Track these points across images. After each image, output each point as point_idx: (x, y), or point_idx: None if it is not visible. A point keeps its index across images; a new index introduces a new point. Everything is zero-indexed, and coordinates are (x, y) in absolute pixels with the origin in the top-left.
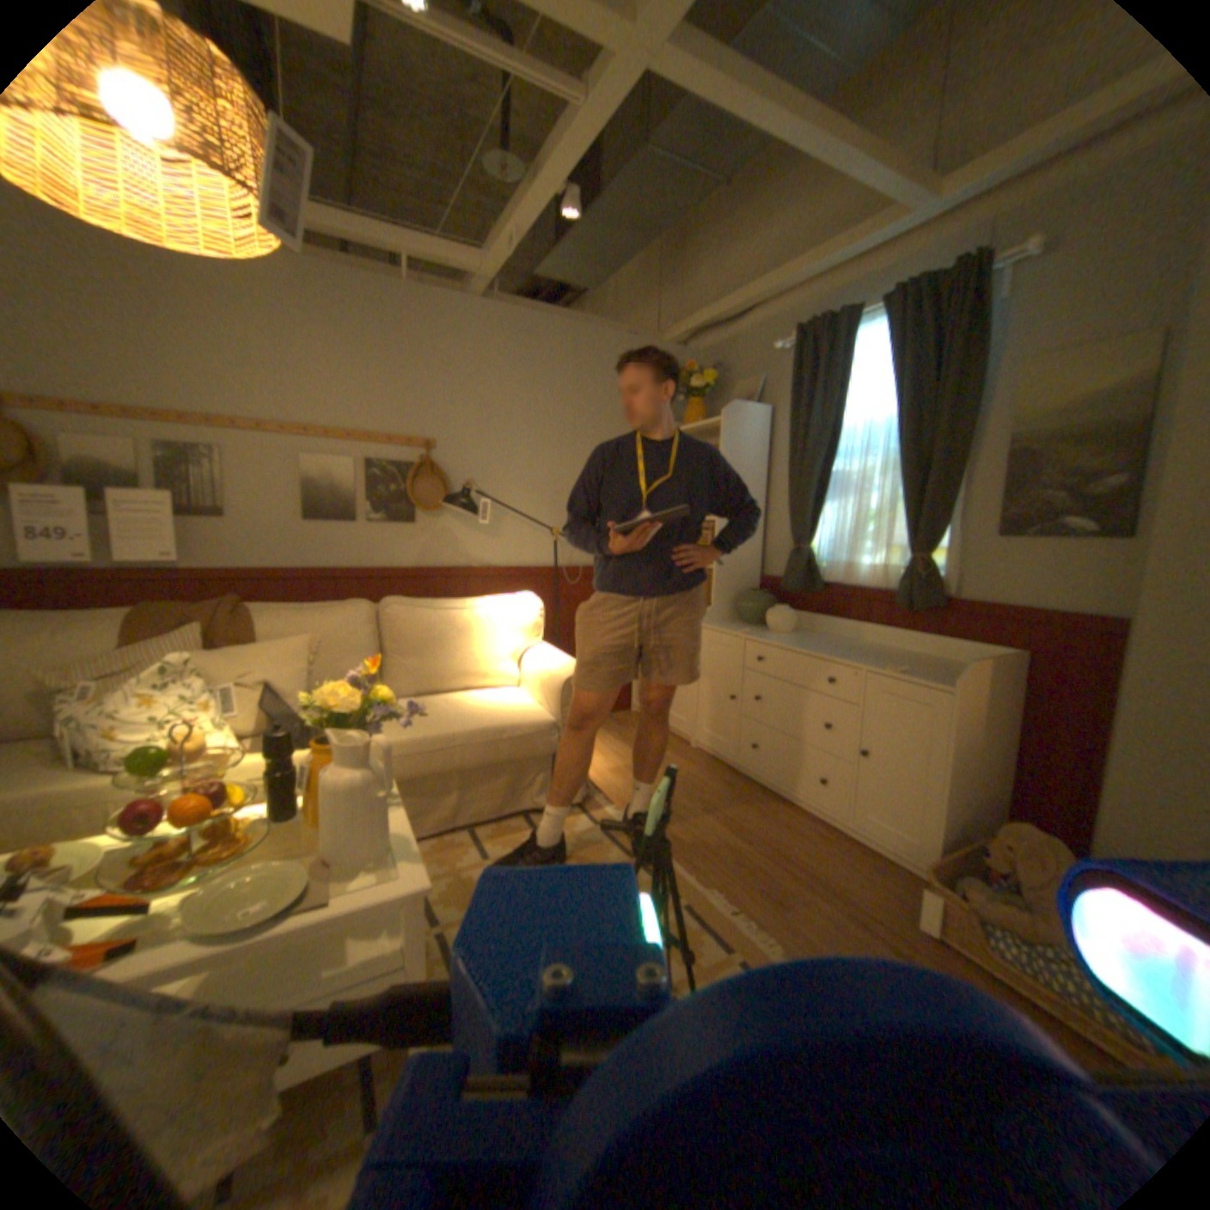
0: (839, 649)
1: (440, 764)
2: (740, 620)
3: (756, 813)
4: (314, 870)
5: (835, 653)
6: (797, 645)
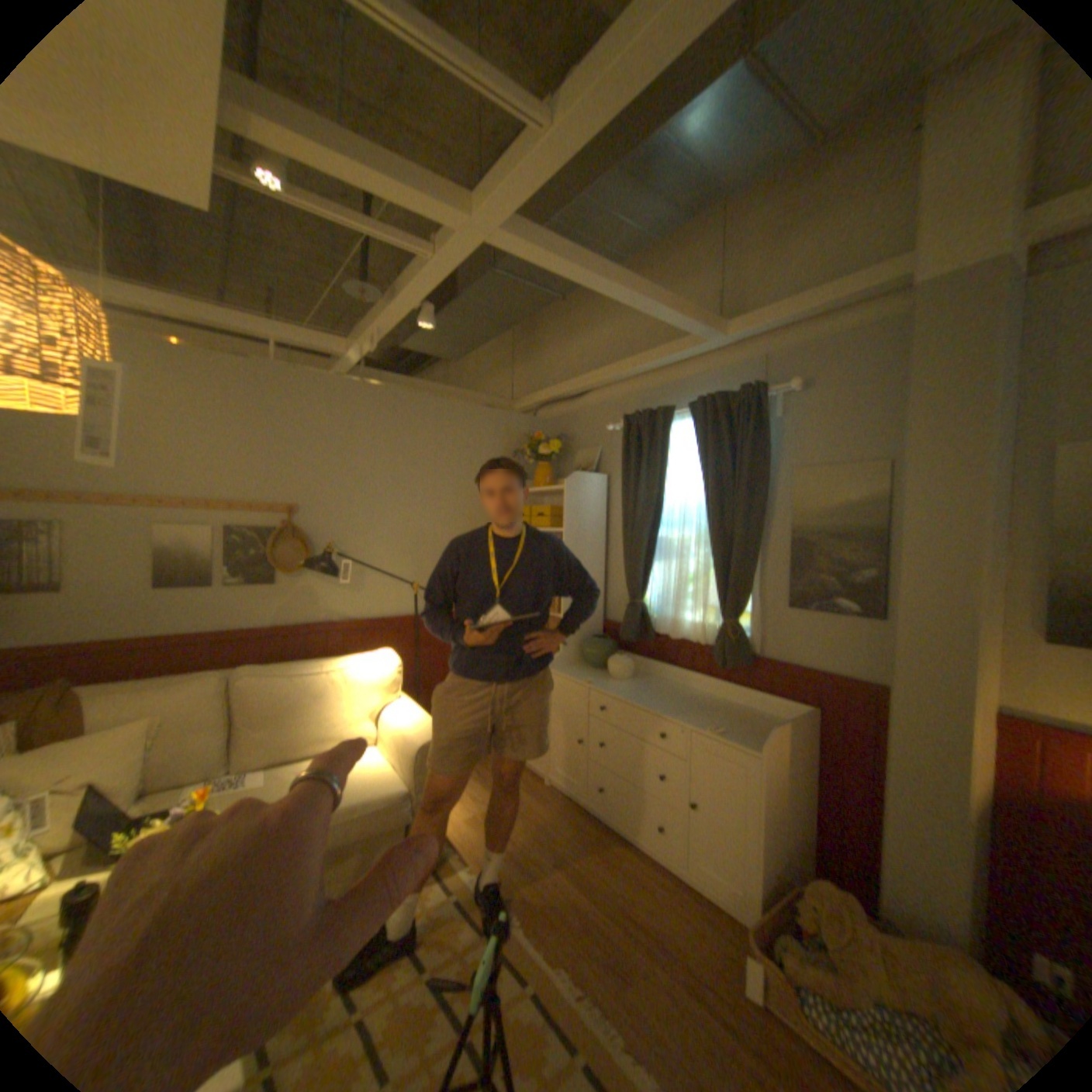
0: (669, 702)
1: None
2: (586, 663)
3: (602, 864)
4: None
5: (665, 709)
6: (633, 697)
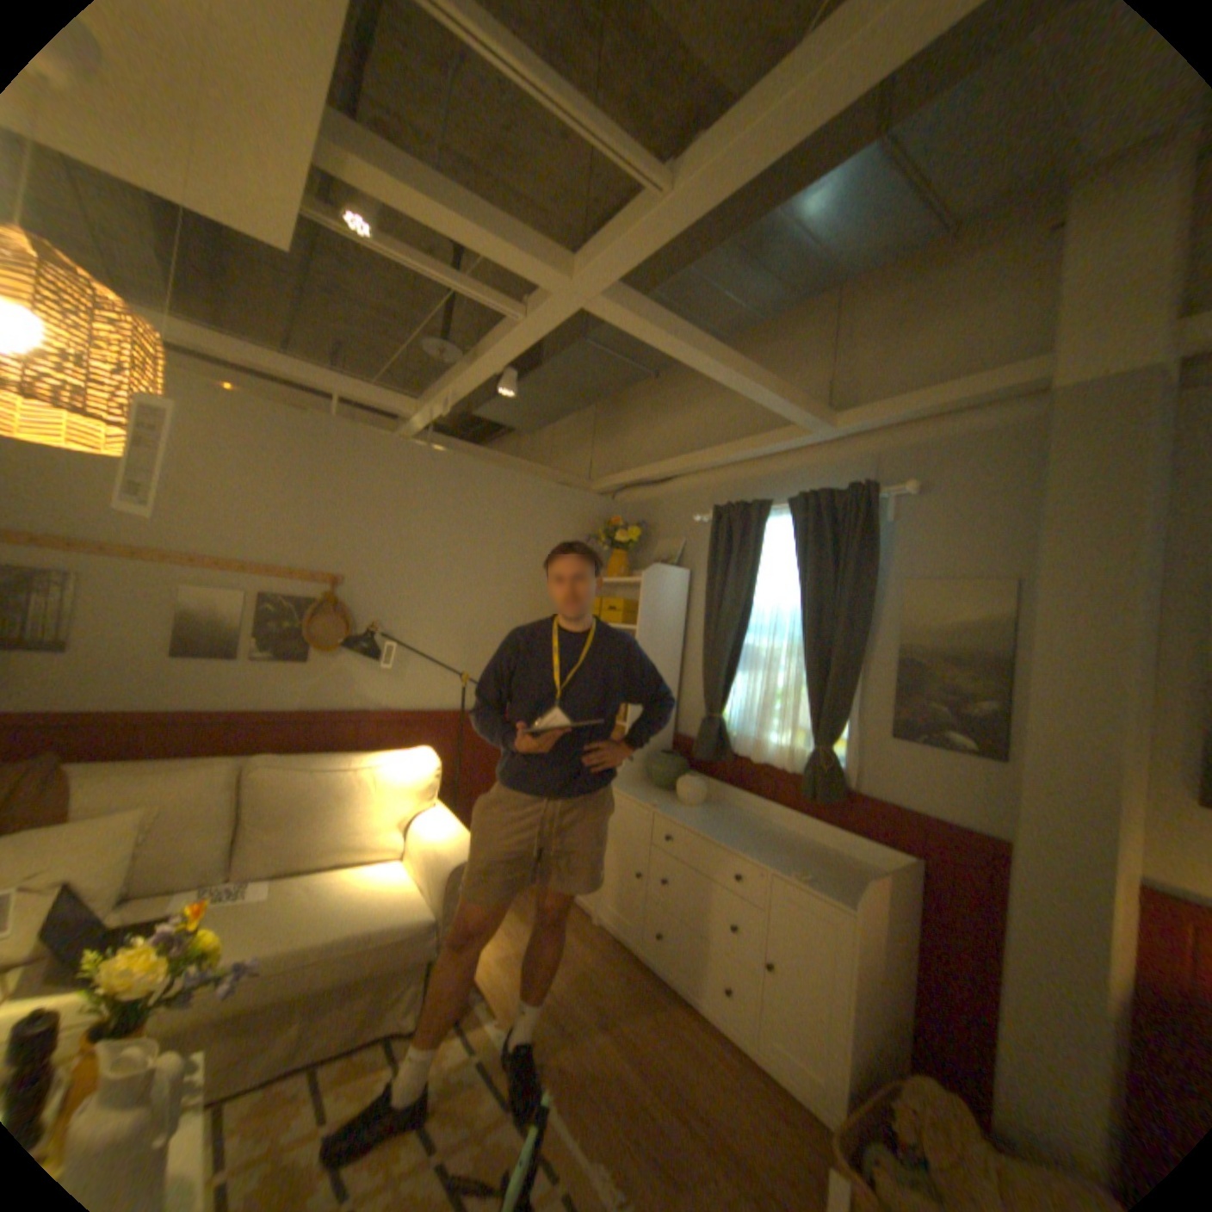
0: (747, 837)
1: (282, 993)
2: (651, 782)
3: (656, 1028)
4: None
5: (742, 845)
6: (705, 828)
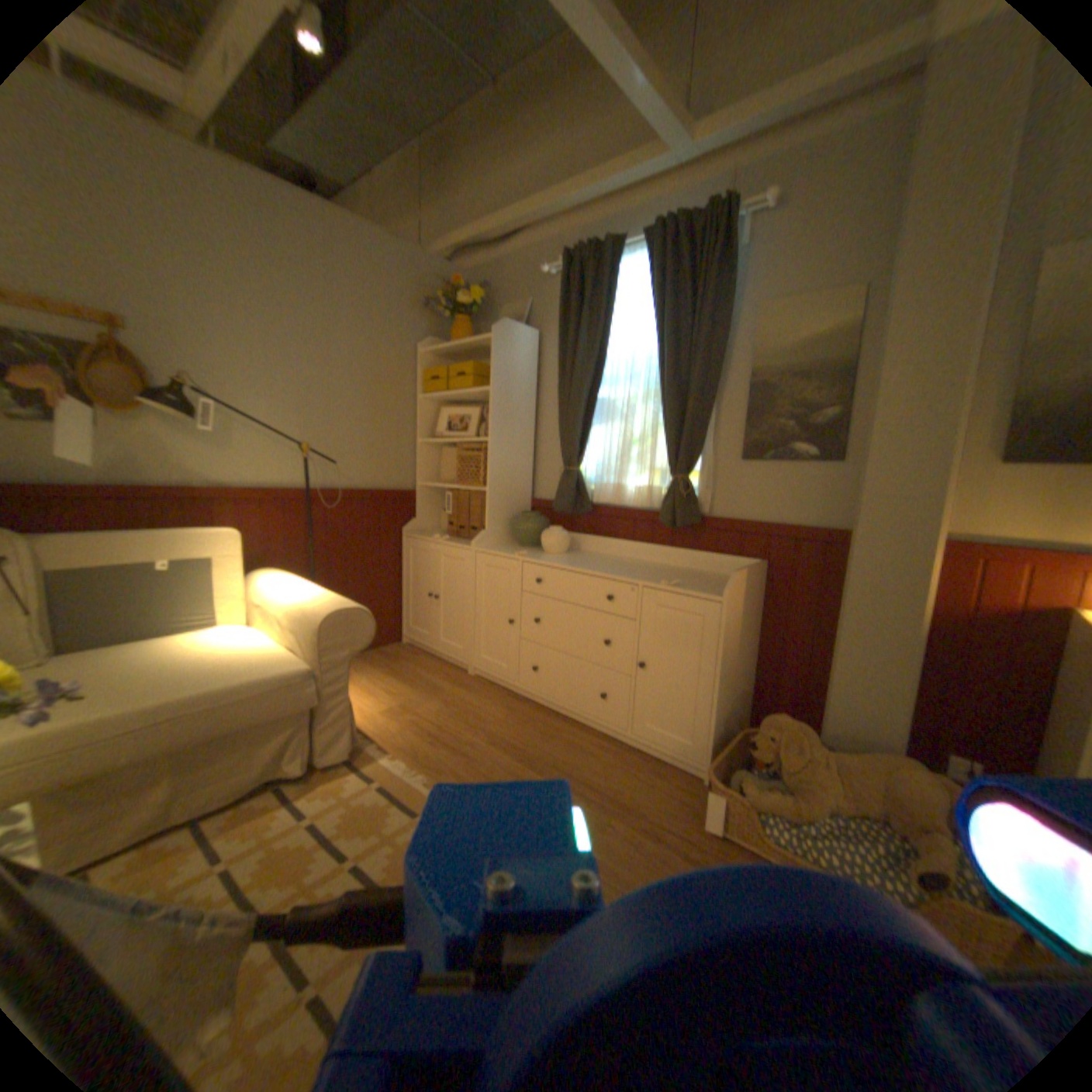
0: (612, 566)
1: (135, 750)
2: (513, 543)
3: (540, 736)
4: None
5: (610, 571)
6: (573, 564)
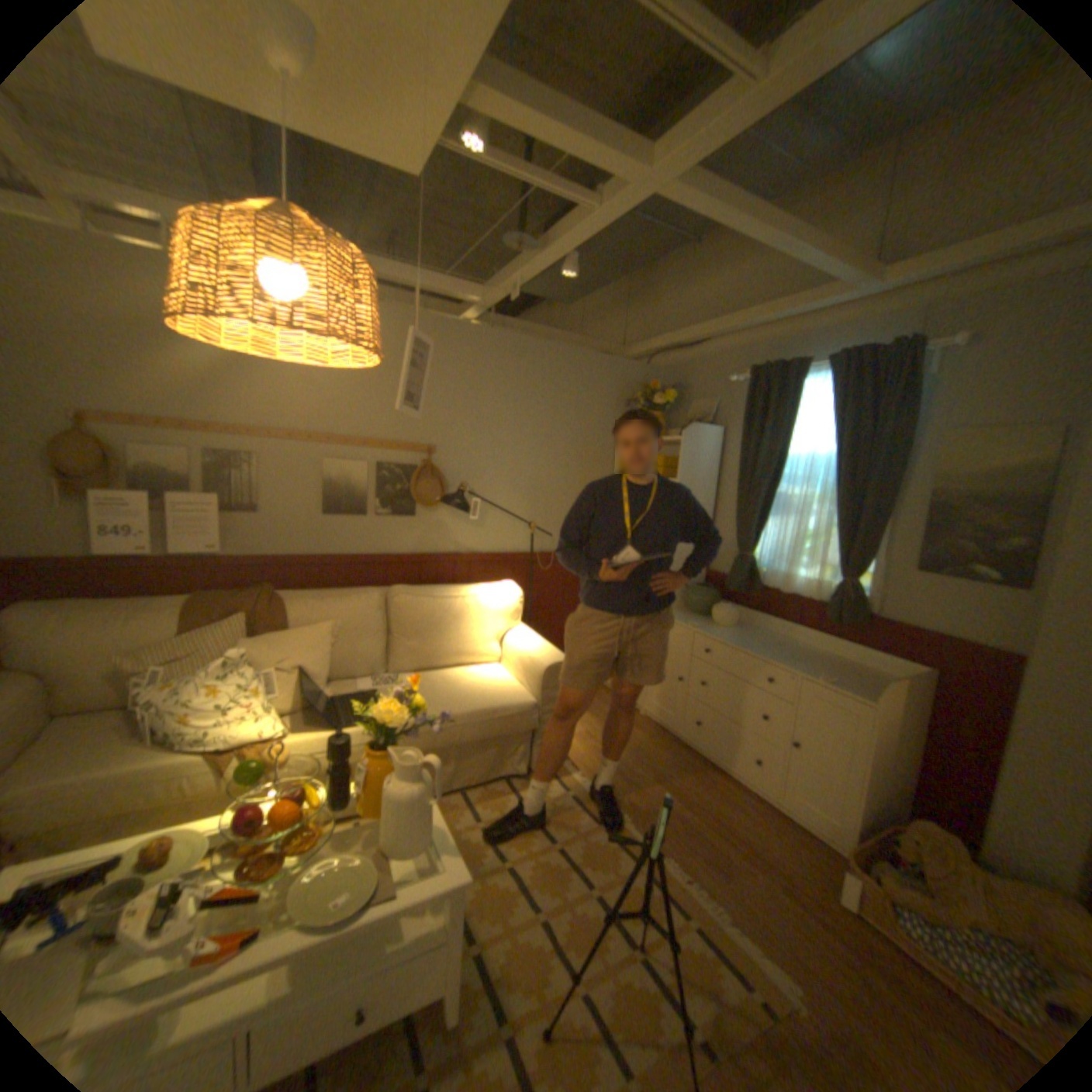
0: (776, 650)
1: (444, 742)
2: (687, 609)
3: (700, 785)
4: (379, 864)
5: (774, 656)
6: (740, 643)
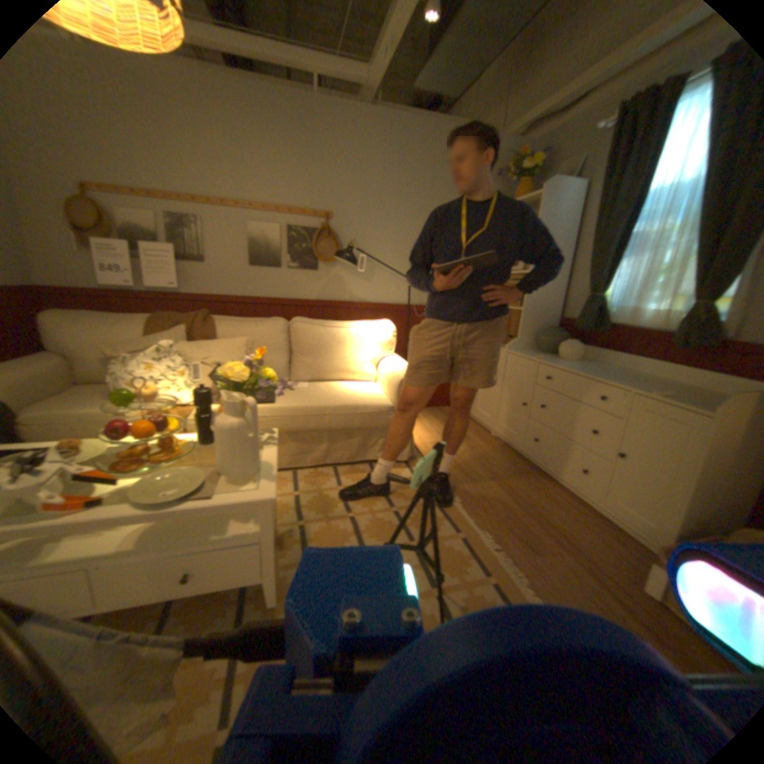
0: (616, 375)
1: (316, 424)
2: (540, 350)
3: (530, 486)
4: (213, 476)
5: (611, 378)
6: (580, 369)
